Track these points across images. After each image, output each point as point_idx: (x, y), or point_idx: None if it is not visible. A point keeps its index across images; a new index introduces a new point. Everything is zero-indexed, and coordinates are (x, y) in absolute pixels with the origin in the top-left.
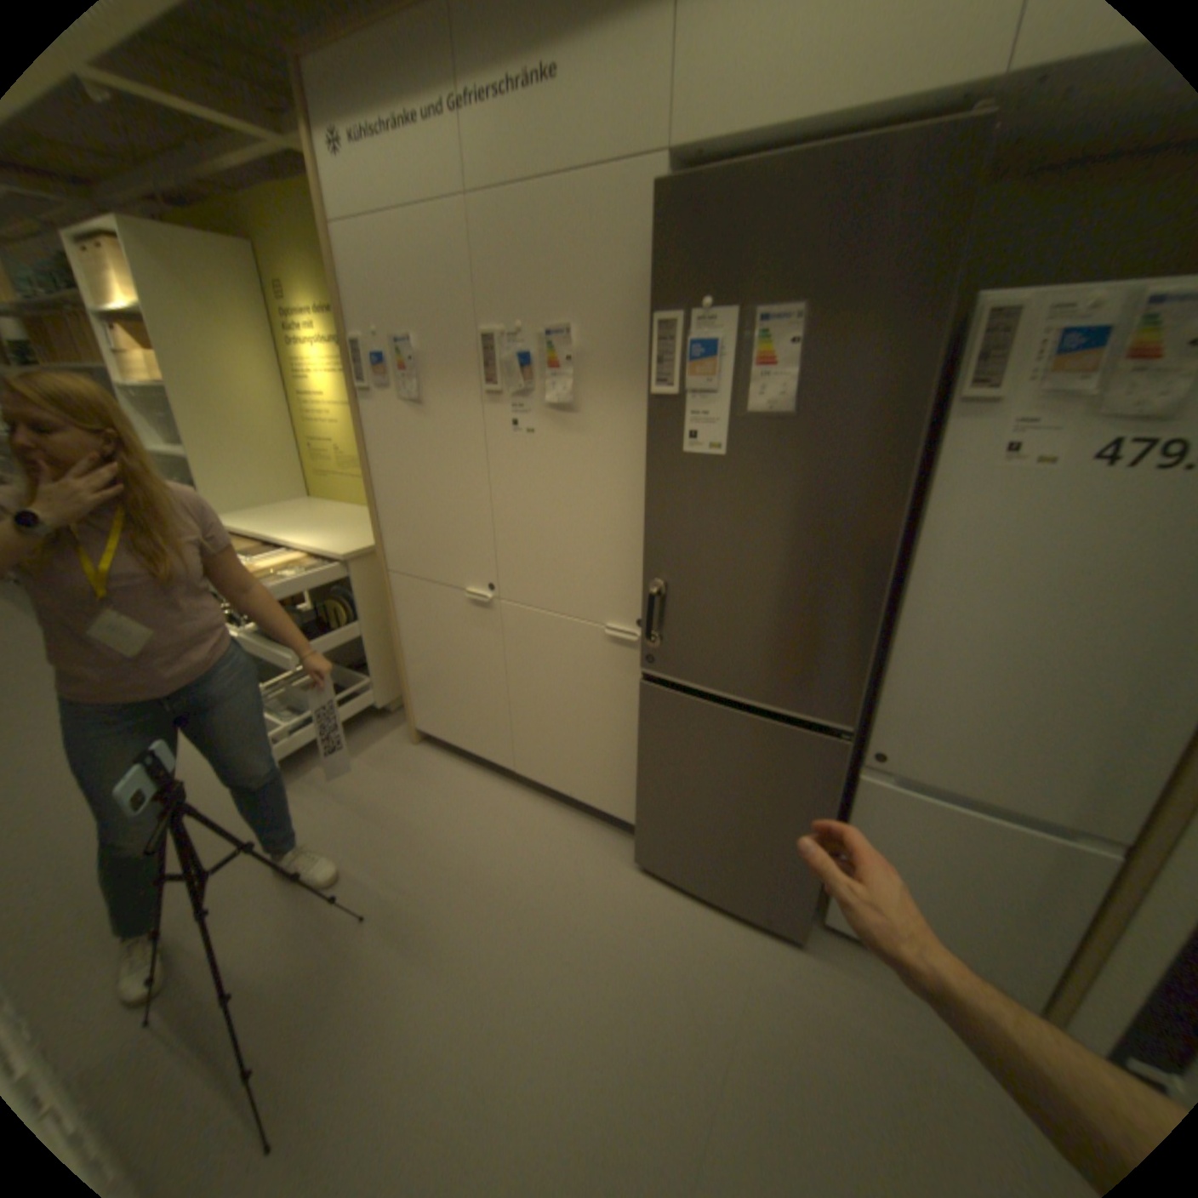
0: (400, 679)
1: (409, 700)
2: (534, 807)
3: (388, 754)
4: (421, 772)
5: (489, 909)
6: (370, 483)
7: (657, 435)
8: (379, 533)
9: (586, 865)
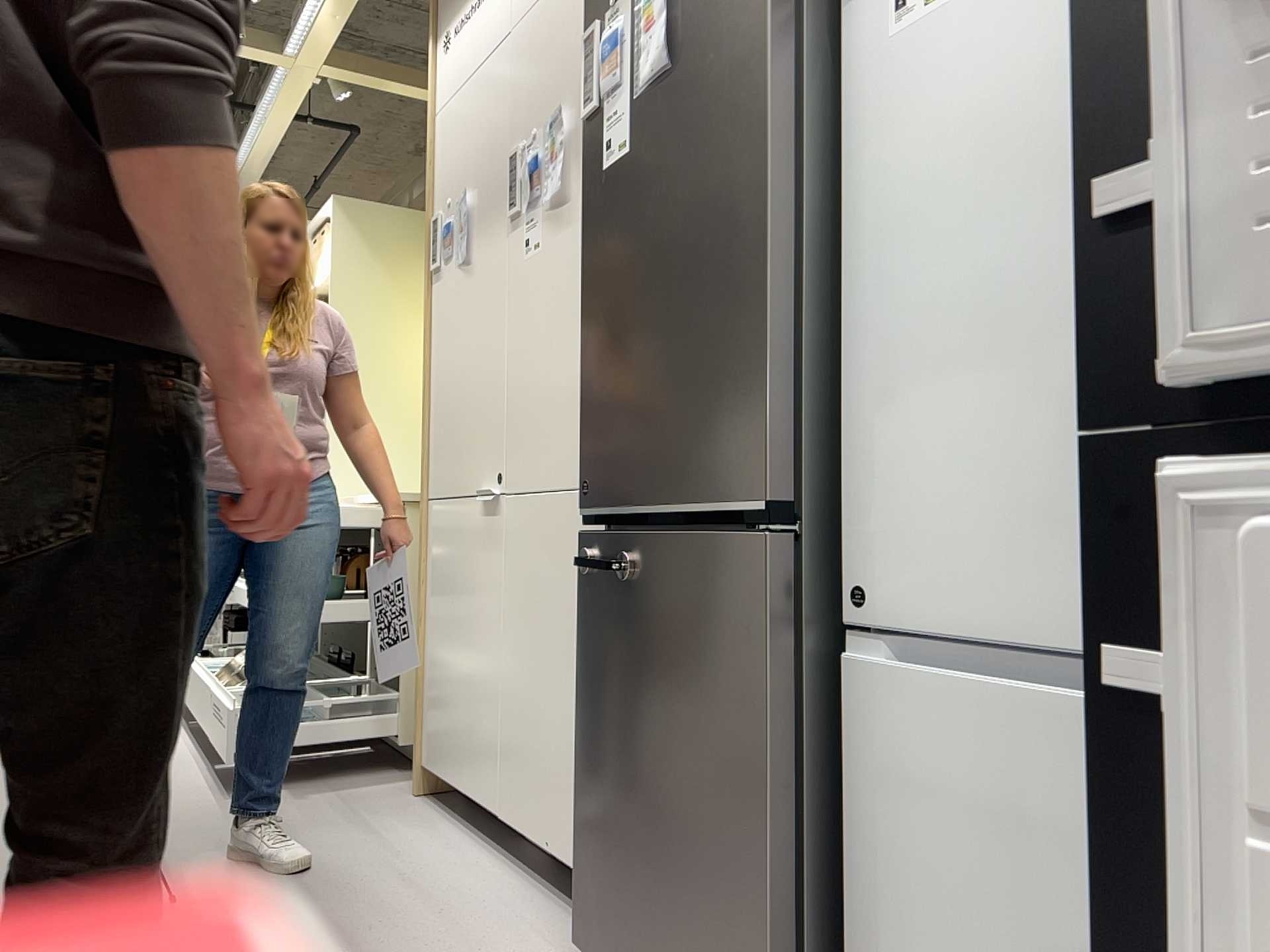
0: (416, 674)
1: (420, 711)
2: (500, 878)
3: (374, 797)
4: (393, 818)
5: (322, 943)
6: (426, 383)
7: (588, 167)
8: (425, 448)
9: (506, 945)
